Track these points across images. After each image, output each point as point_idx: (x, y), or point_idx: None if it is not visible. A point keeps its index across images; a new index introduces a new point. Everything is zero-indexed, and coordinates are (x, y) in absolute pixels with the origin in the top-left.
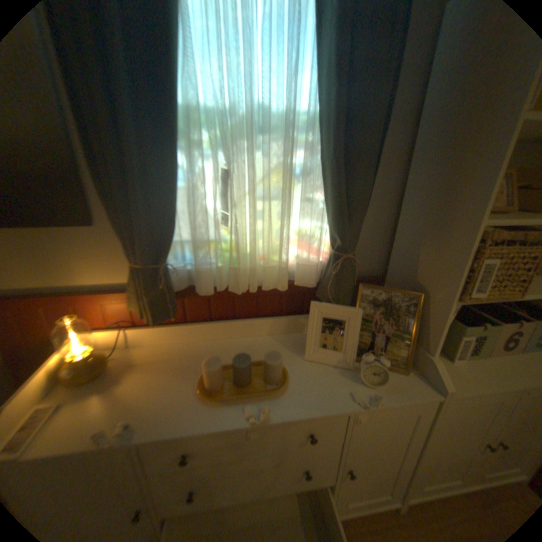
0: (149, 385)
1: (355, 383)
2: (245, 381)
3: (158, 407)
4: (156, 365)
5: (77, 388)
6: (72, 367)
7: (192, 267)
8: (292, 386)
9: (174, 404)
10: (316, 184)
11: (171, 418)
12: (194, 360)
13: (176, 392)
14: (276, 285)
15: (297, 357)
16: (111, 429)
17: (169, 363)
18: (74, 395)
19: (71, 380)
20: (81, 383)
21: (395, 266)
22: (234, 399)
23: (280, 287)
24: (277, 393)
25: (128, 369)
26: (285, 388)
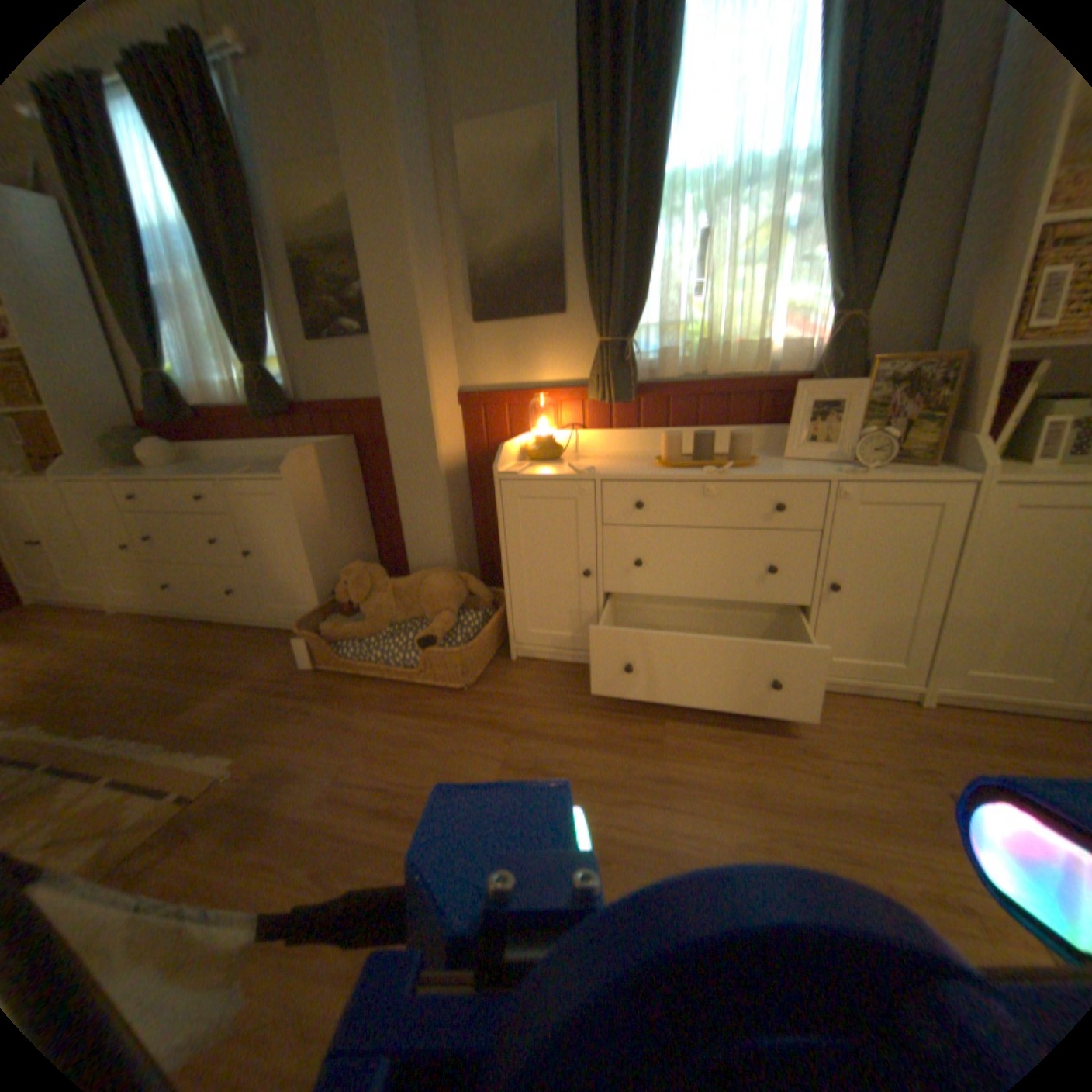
0: (605, 463)
1: (847, 468)
2: (706, 455)
3: (616, 468)
4: (608, 458)
5: (542, 461)
6: (541, 441)
7: (656, 353)
8: (761, 466)
9: (631, 468)
10: (815, 234)
11: (630, 471)
12: (648, 457)
13: (632, 465)
14: (754, 368)
15: (773, 458)
16: (580, 471)
17: (621, 458)
18: (541, 463)
19: (540, 451)
20: (547, 454)
21: (944, 344)
22: (693, 468)
23: (758, 368)
24: (741, 463)
25: (582, 458)
26: (752, 462)
